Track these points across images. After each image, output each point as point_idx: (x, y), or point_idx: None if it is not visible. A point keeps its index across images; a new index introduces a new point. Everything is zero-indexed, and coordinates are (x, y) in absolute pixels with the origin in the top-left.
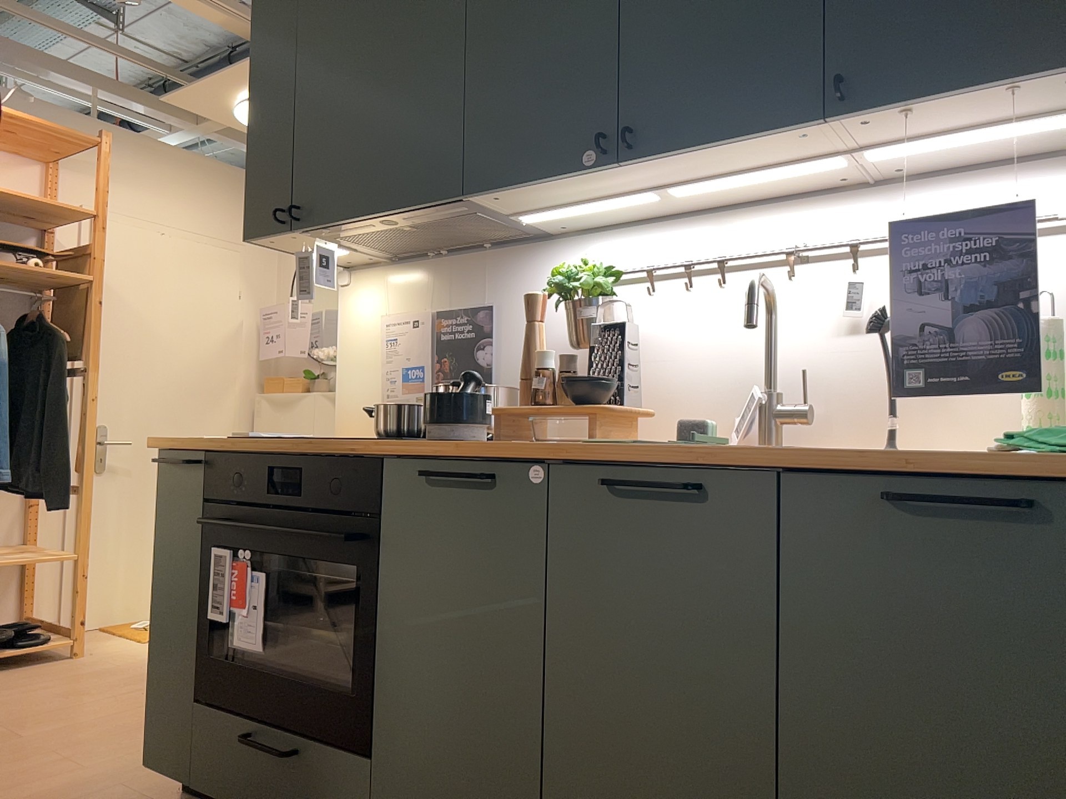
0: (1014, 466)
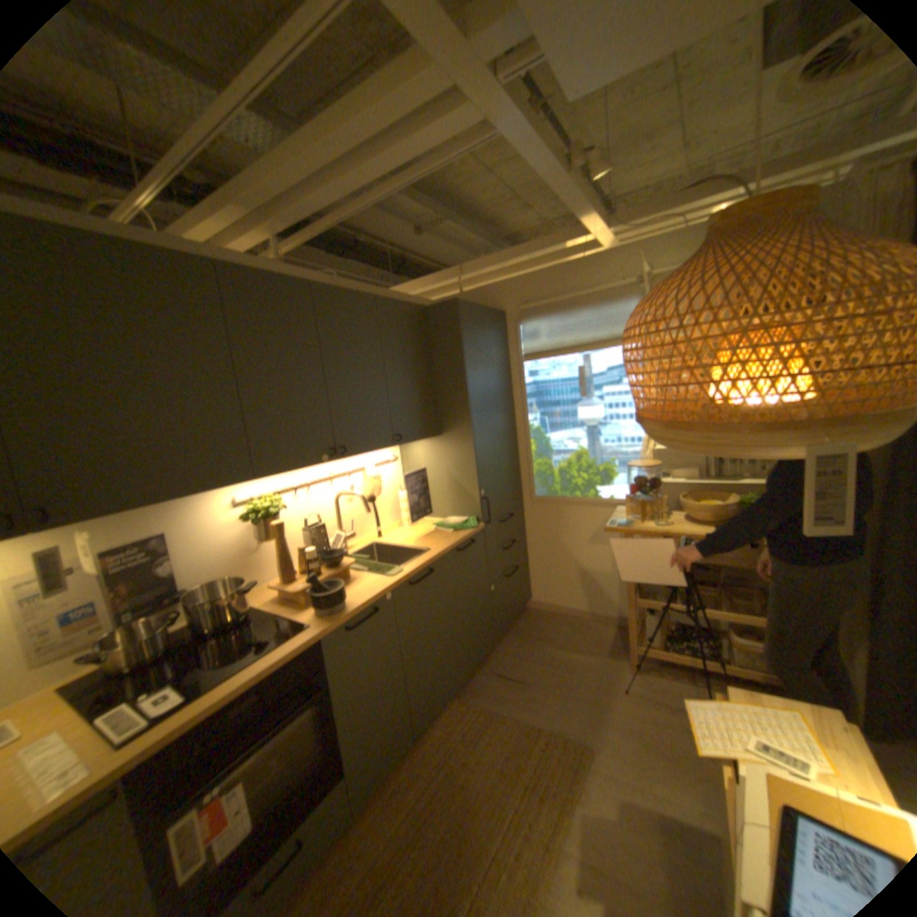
0: (470, 534)
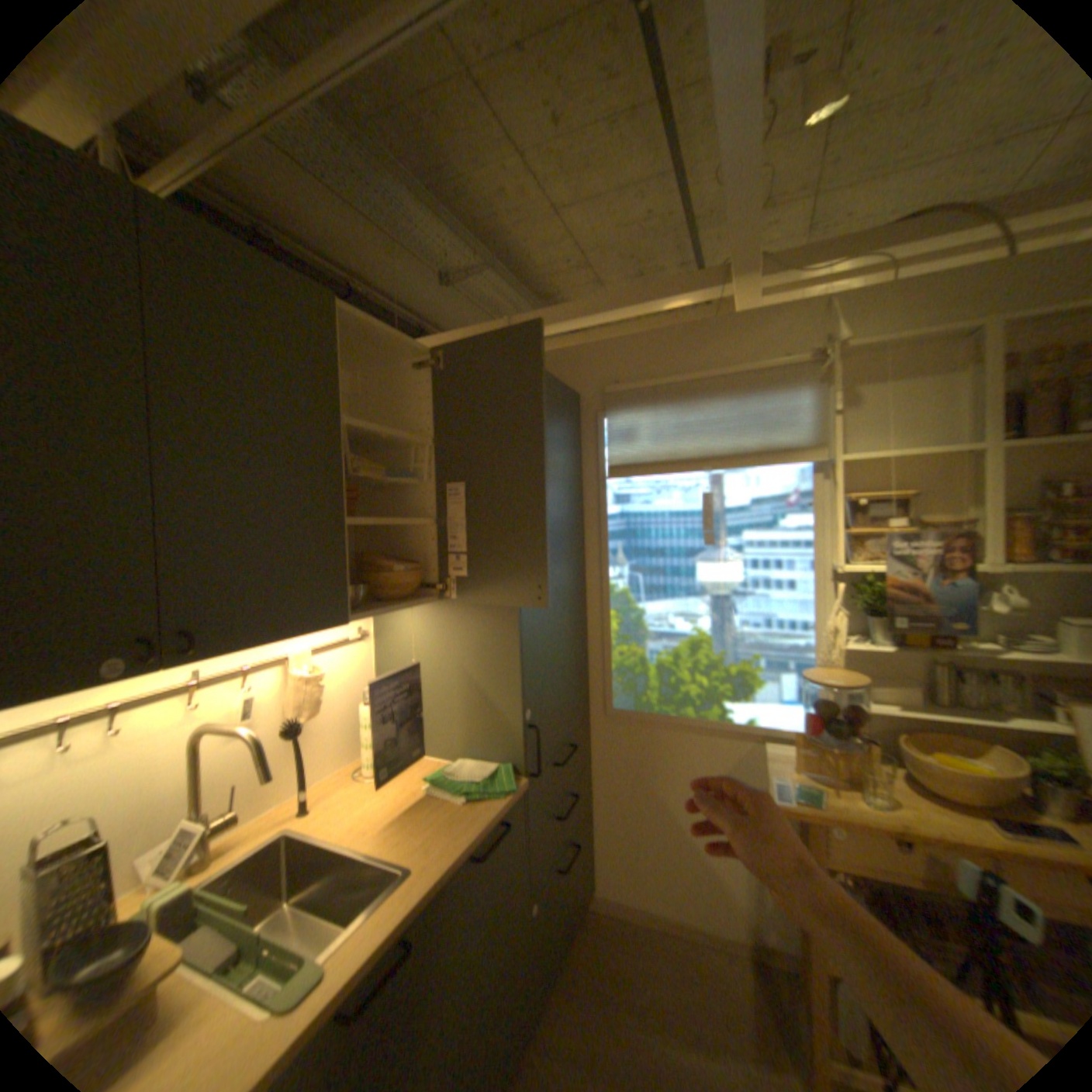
0: (503, 813)
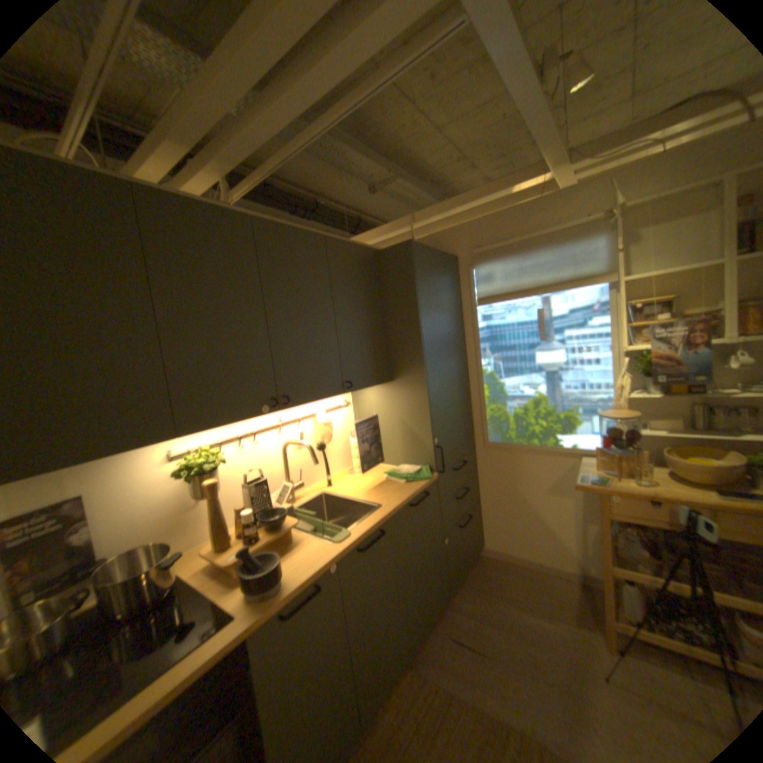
0: (424, 487)
